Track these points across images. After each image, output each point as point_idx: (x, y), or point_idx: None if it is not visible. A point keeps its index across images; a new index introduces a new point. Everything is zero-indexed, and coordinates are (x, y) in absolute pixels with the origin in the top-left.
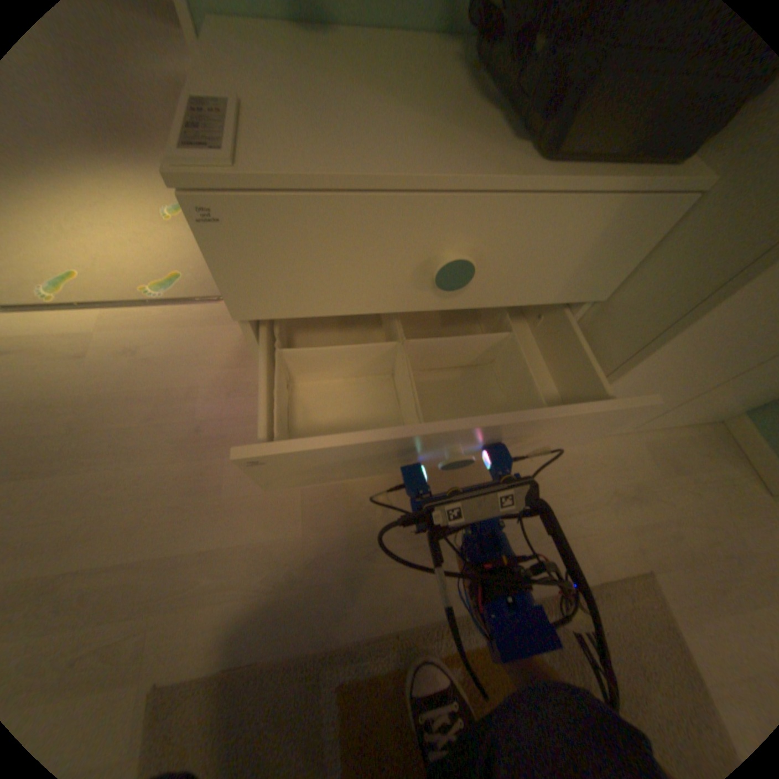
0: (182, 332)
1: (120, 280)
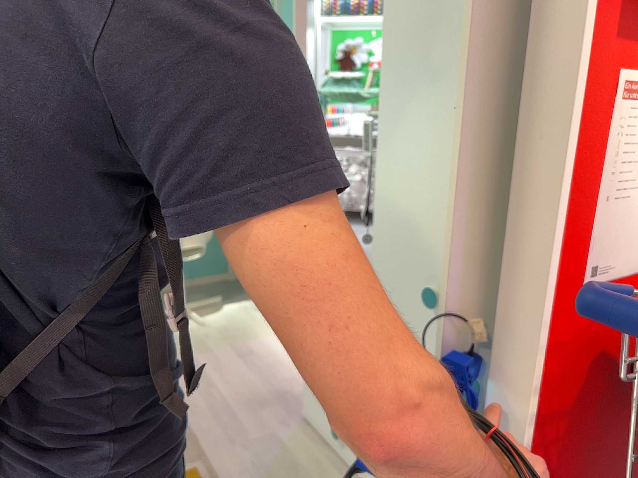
0: None
1: None
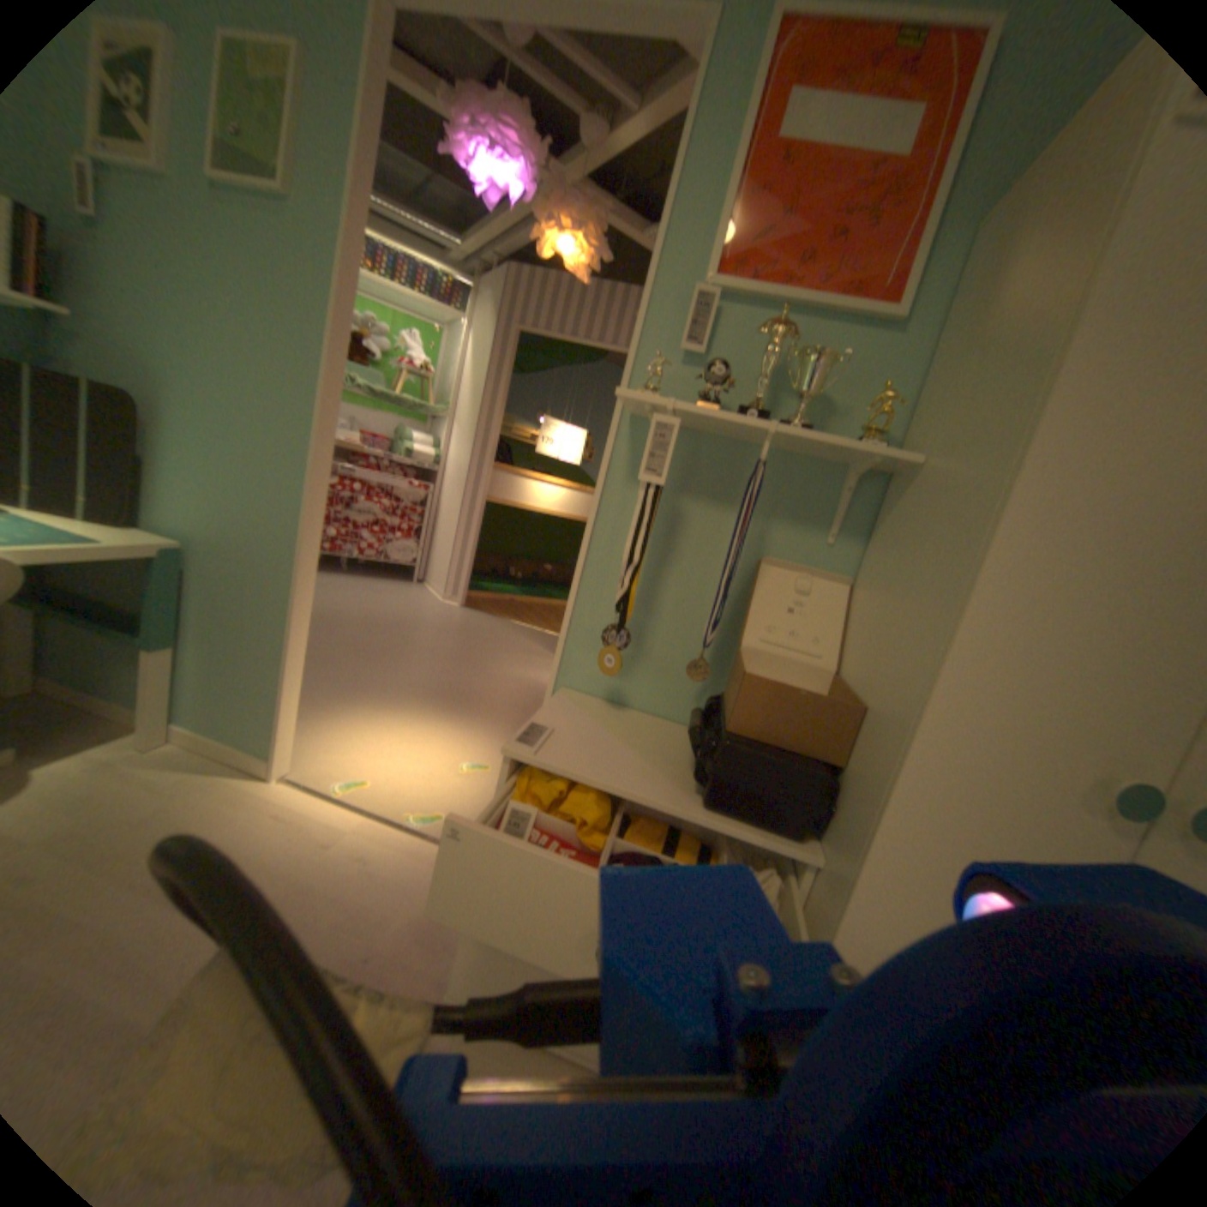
0: (413, 869)
1: (395, 806)
